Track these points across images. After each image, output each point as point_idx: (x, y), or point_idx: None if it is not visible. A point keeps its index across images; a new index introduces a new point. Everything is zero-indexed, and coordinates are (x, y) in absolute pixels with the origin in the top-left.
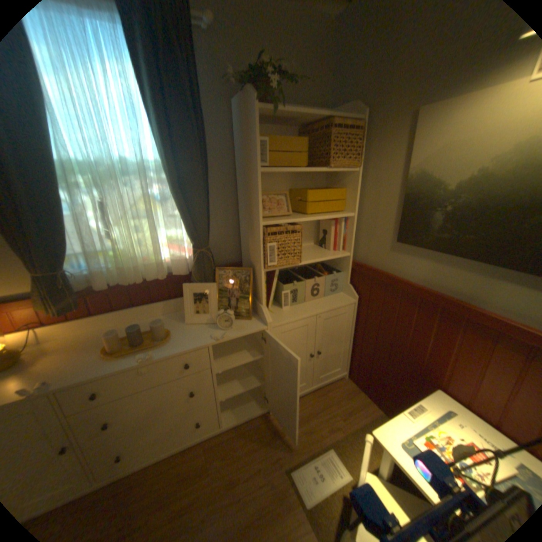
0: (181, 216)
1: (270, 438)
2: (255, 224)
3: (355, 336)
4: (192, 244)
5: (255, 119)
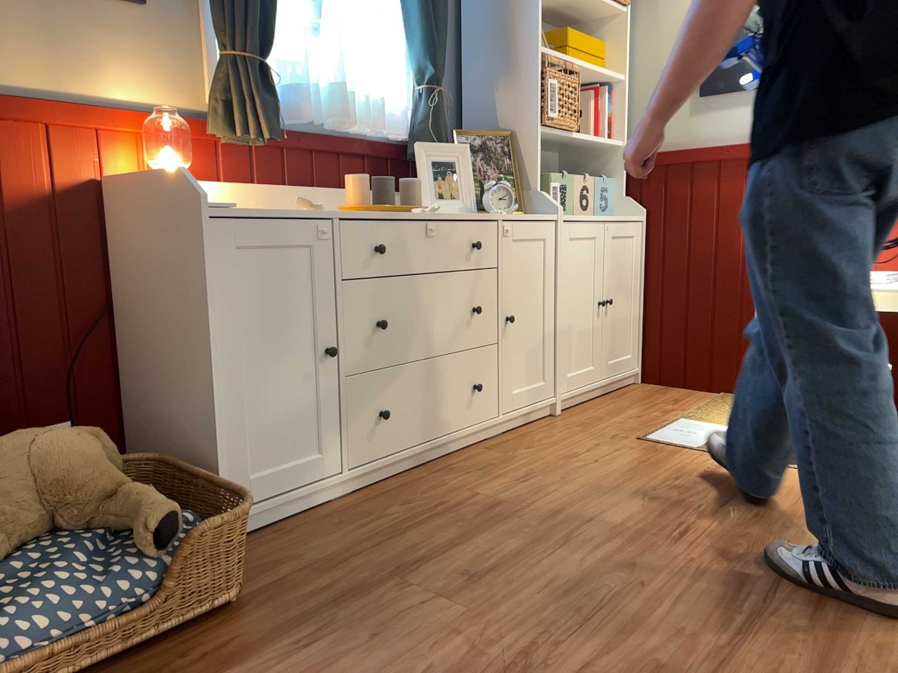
0: (414, 27)
1: (581, 427)
2: (522, 53)
3: (646, 287)
4: (417, 83)
5: None
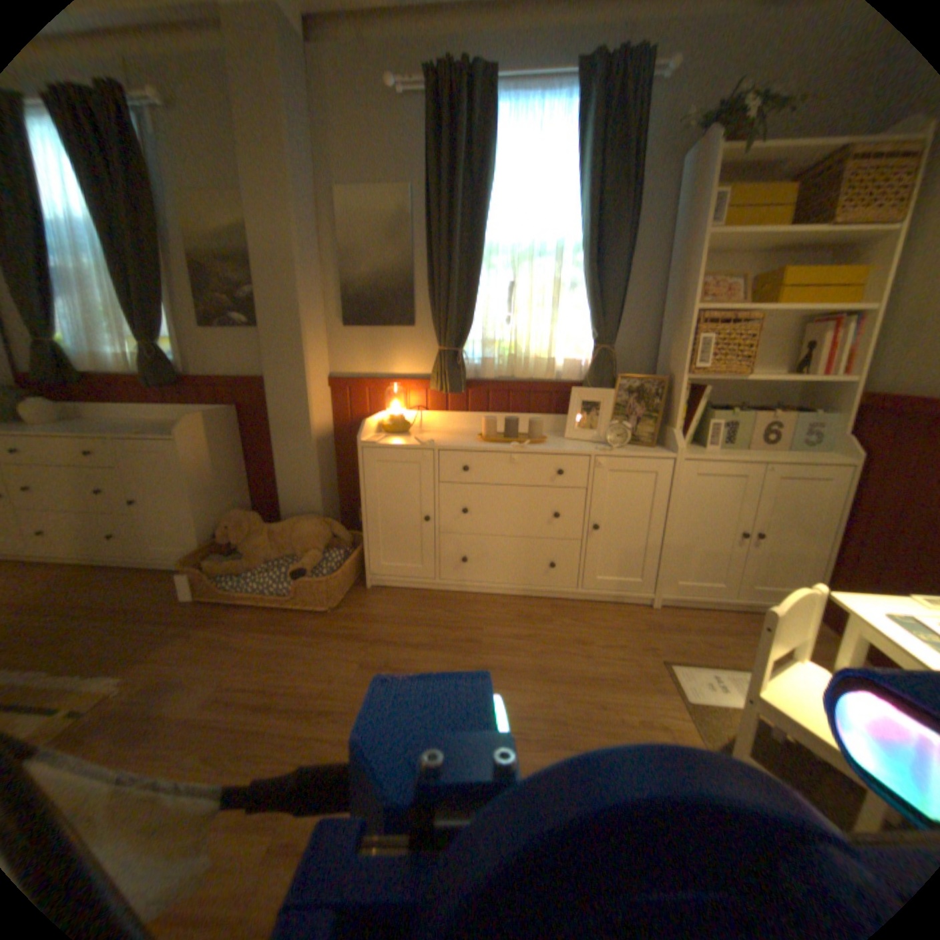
0: (589, 303)
1: (648, 628)
2: (687, 310)
3: (847, 533)
4: (593, 341)
5: (715, 165)
